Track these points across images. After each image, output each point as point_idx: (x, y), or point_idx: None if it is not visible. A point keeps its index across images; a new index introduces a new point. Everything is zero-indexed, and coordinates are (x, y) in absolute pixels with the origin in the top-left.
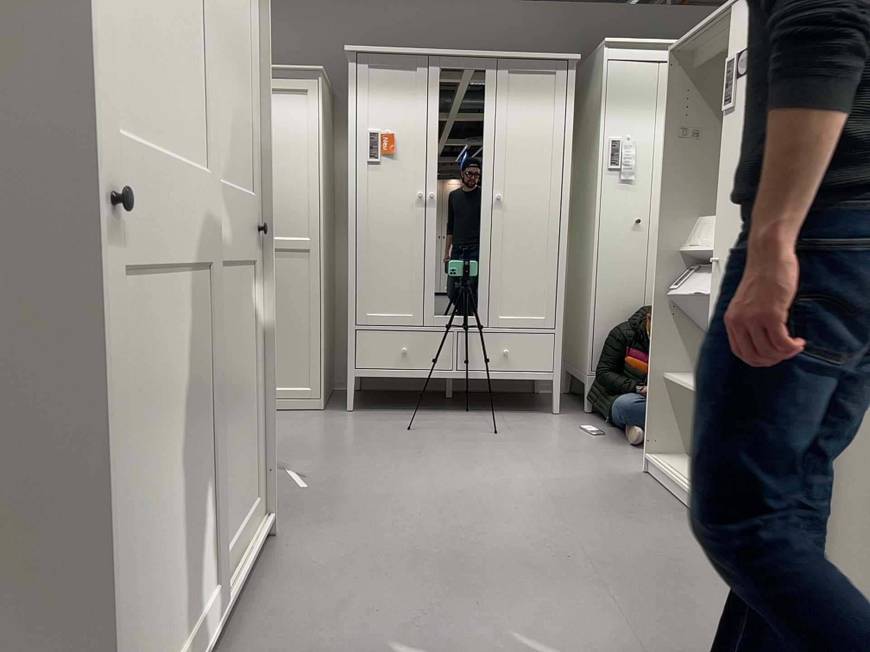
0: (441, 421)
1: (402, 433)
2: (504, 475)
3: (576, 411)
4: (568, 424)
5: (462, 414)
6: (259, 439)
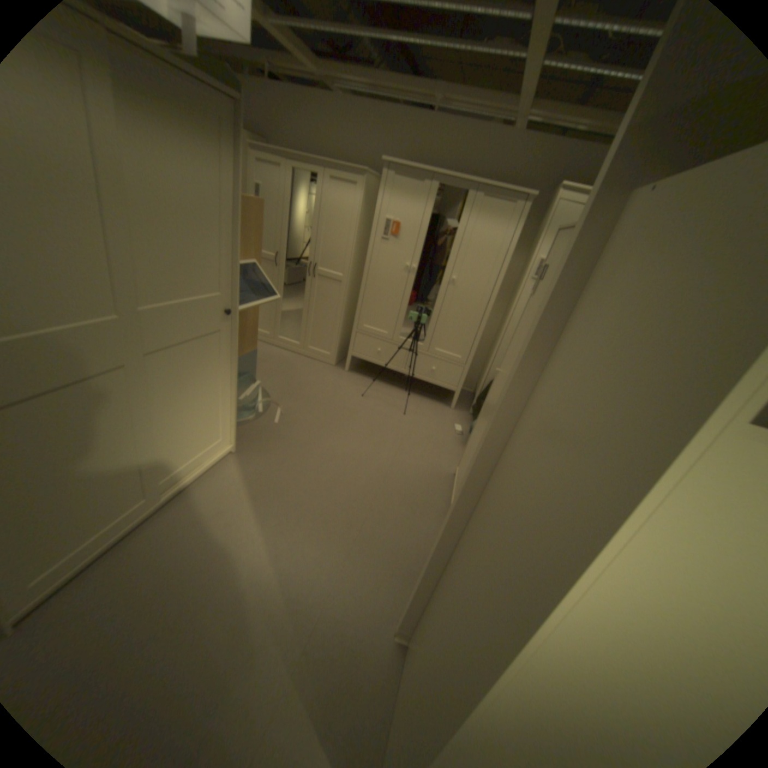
0: (385, 393)
1: (358, 396)
2: (379, 447)
3: (464, 410)
4: (450, 418)
5: (401, 391)
6: (226, 410)
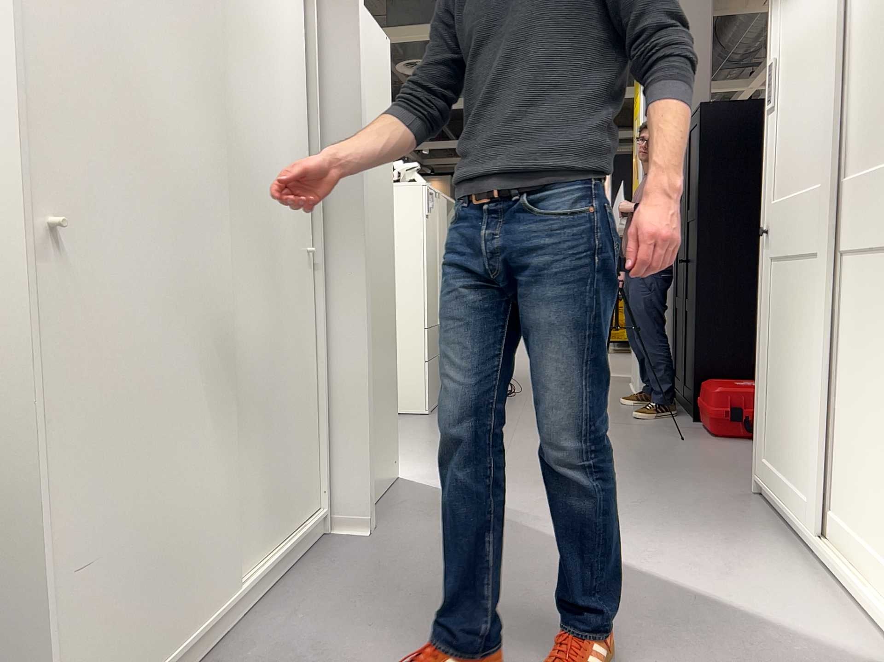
0: None
1: None
2: None
3: None
4: None
5: None
6: None
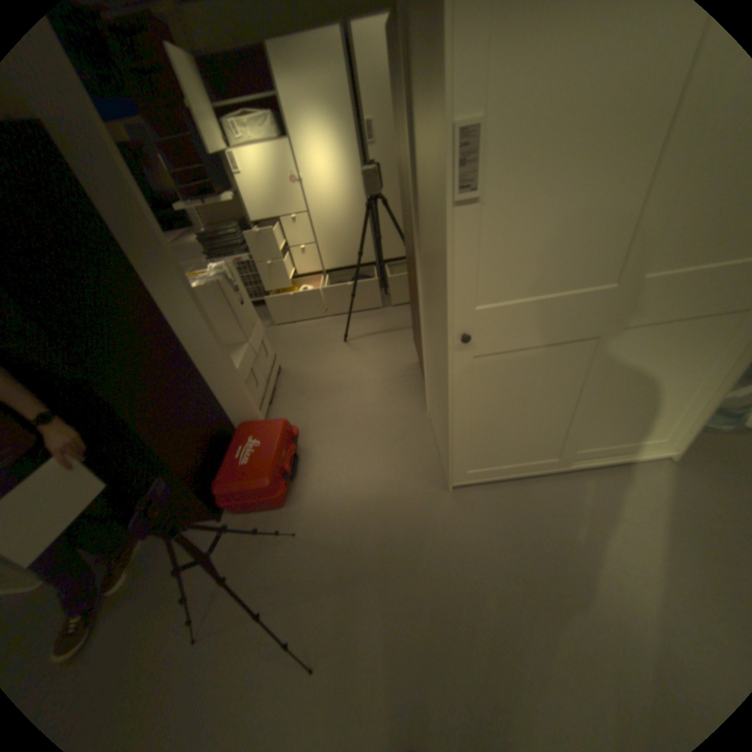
0: None
1: None
2: None
3: None
4: None
5: None
6: (695, 412)
